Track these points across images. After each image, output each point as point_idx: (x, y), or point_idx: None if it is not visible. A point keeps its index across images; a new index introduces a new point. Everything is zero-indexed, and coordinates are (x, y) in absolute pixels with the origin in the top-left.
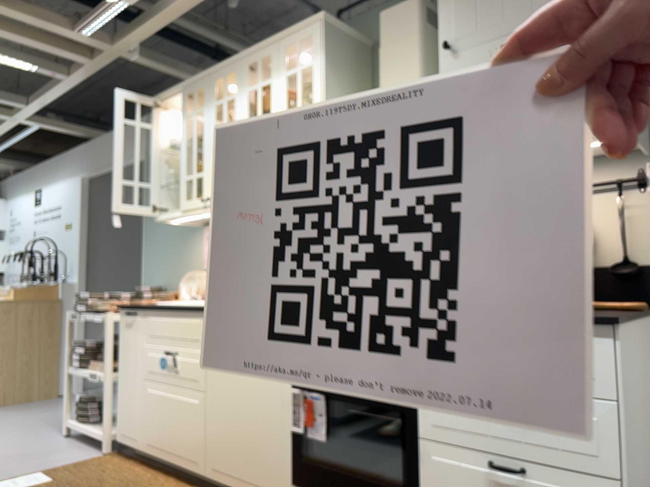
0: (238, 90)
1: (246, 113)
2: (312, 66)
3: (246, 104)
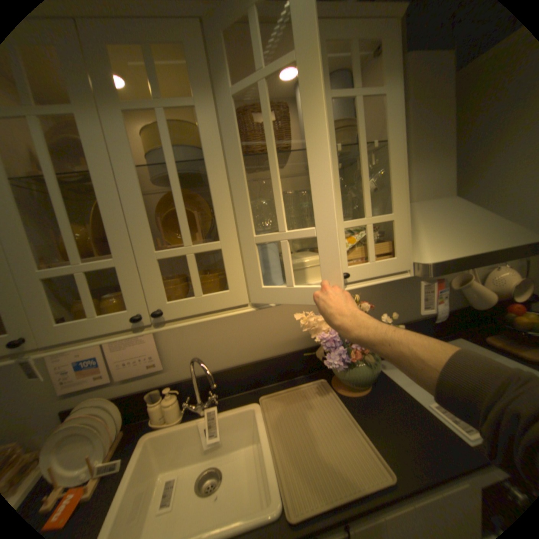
0: (205, 89)
1: (238, 145)
2: (388, 96)
3: (235, 126)
